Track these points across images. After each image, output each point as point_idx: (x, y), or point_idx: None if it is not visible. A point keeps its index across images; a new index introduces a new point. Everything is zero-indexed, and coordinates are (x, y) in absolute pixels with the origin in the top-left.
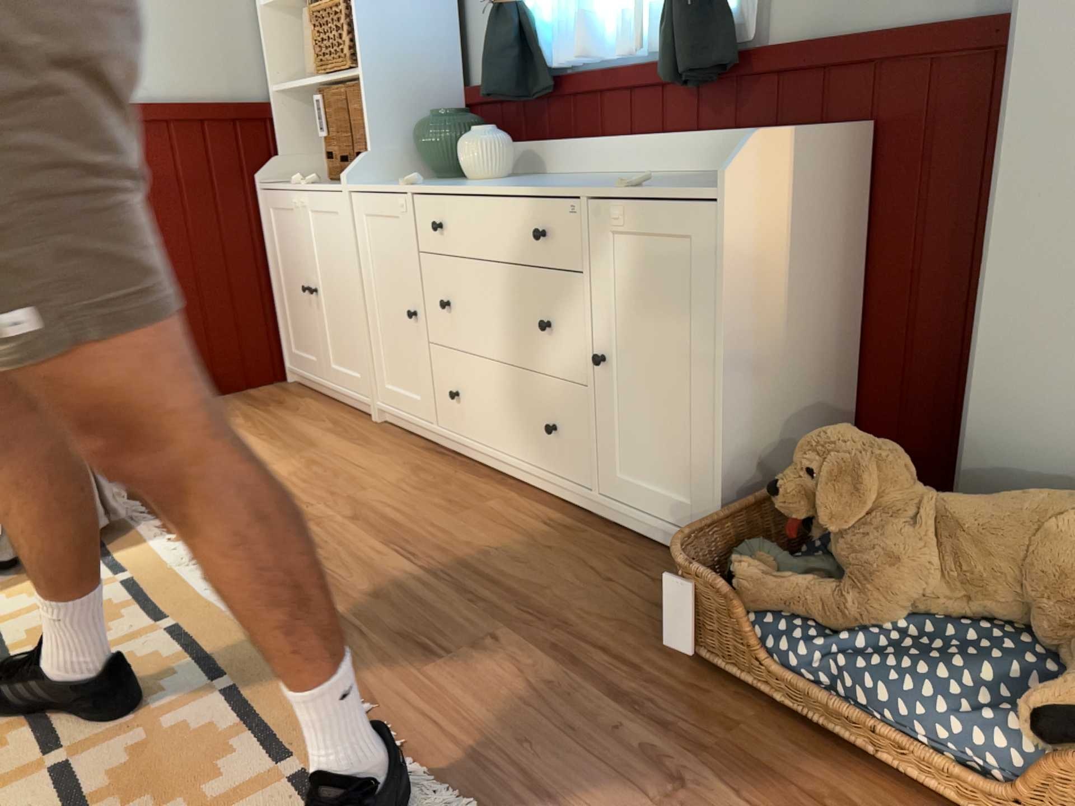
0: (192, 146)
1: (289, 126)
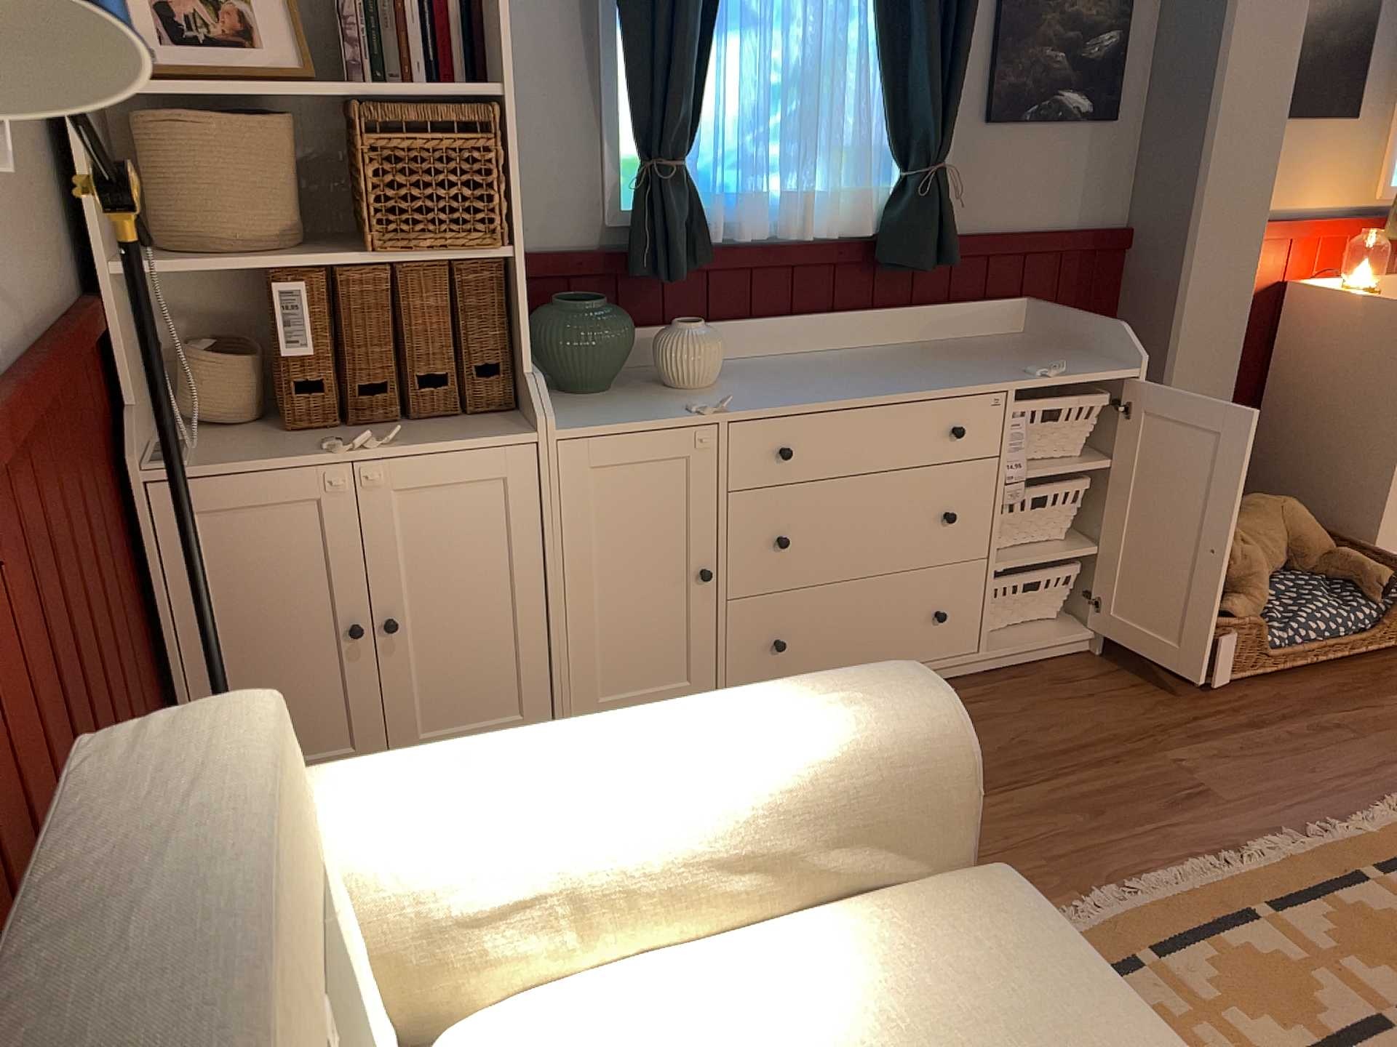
0: (74, 422)
1: (128, 341)
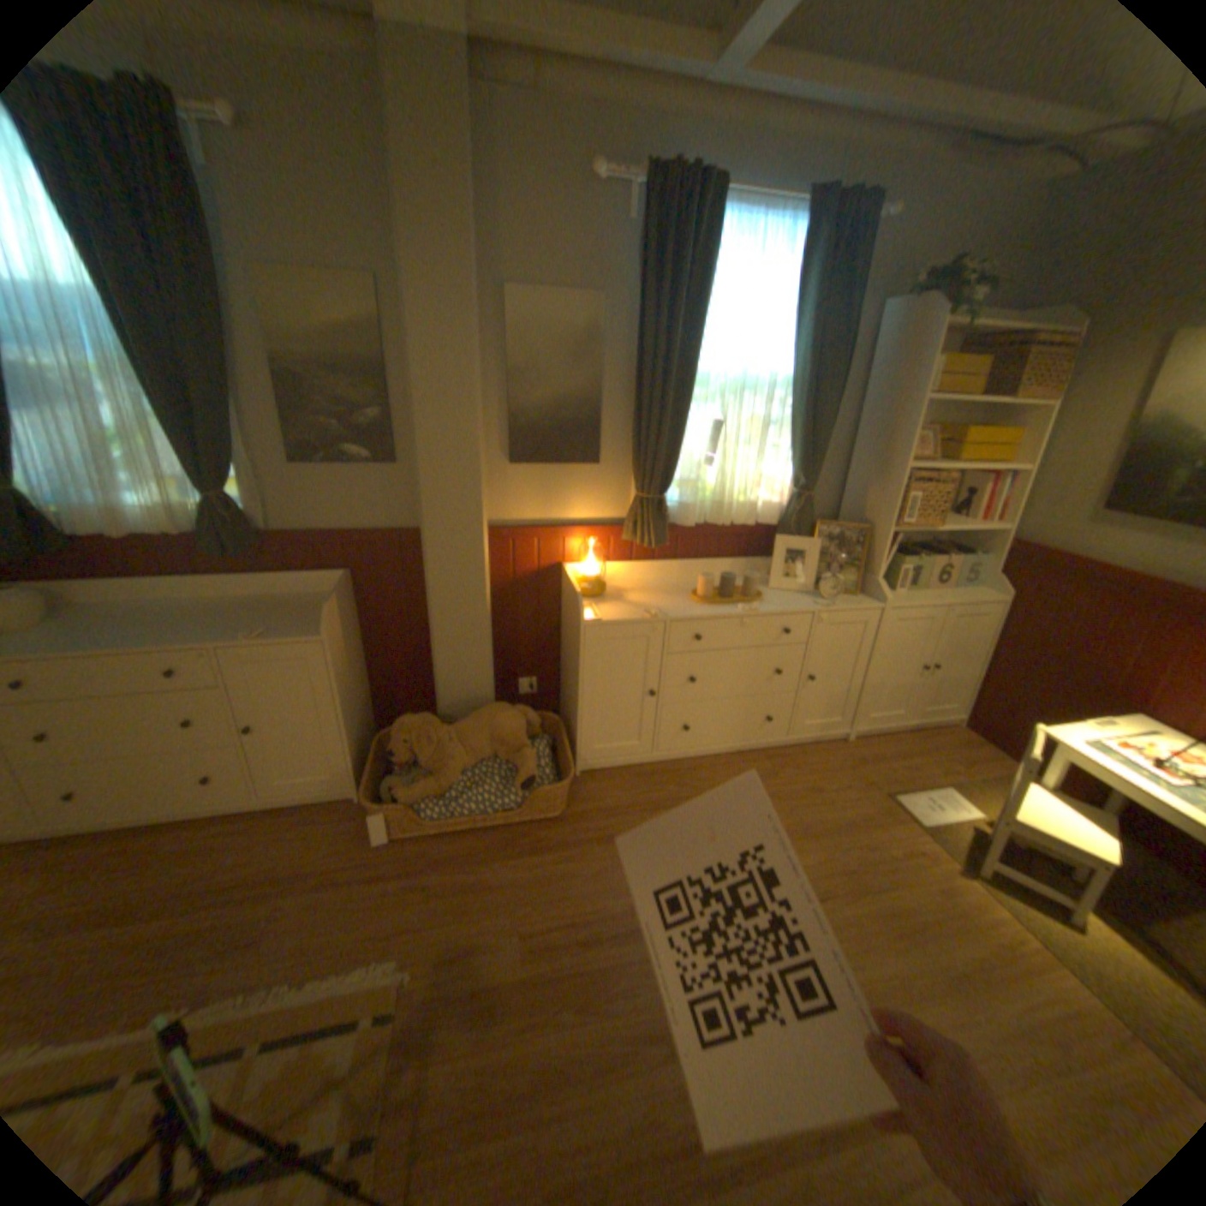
0: None
1: None
